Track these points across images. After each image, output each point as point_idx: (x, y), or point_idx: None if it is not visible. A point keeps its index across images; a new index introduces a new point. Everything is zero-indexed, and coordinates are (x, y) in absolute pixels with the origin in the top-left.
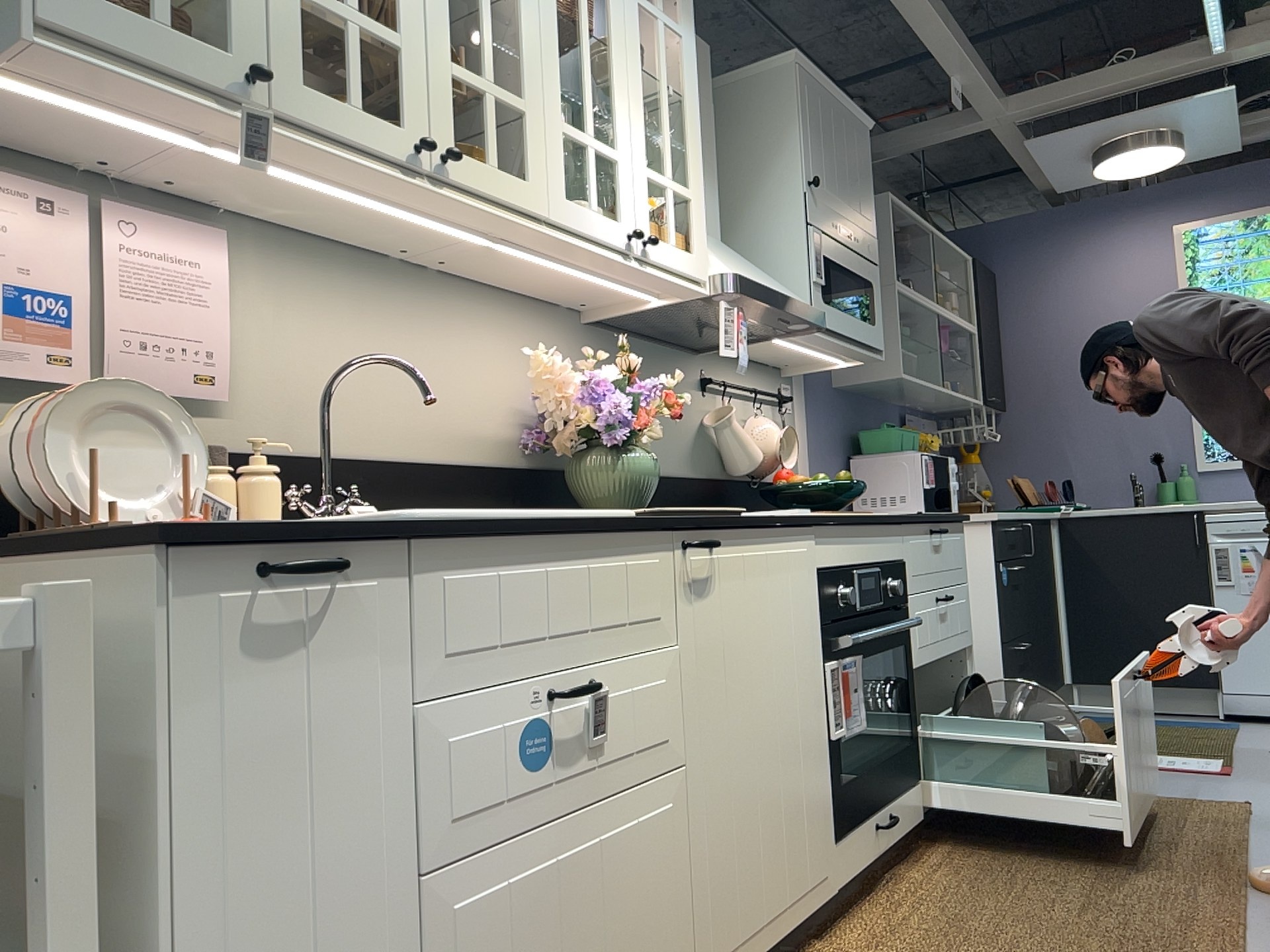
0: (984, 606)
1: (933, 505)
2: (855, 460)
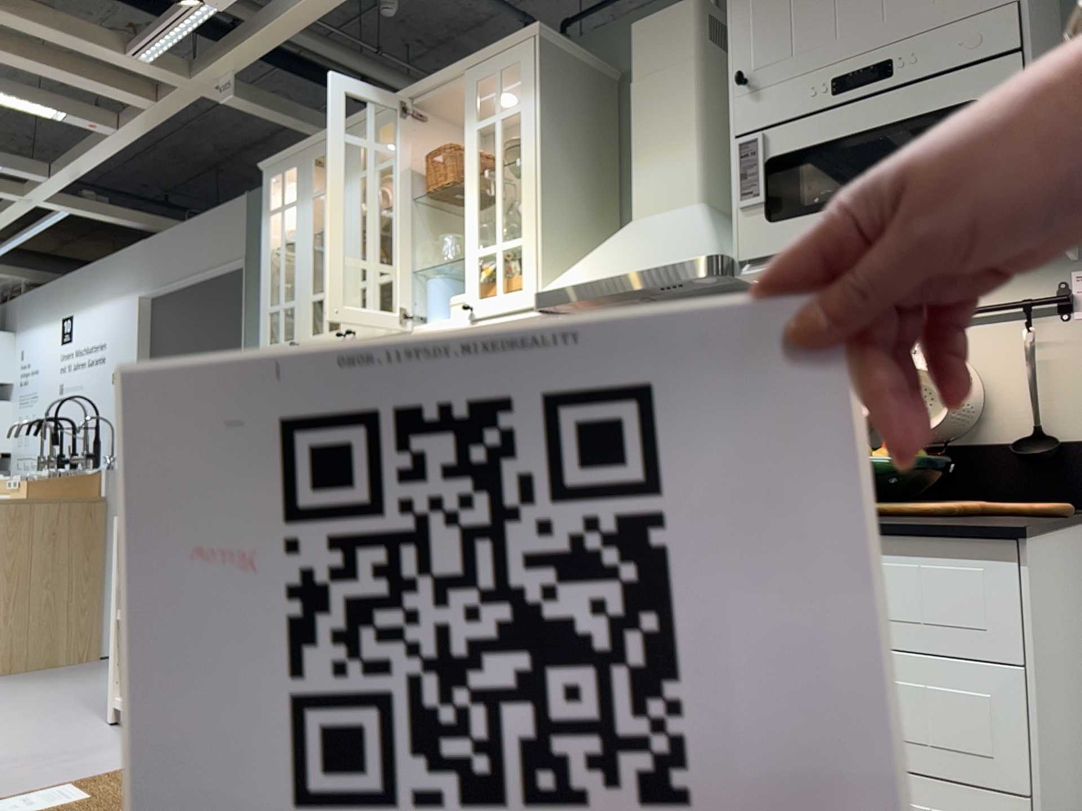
0: None
1: None
2: None
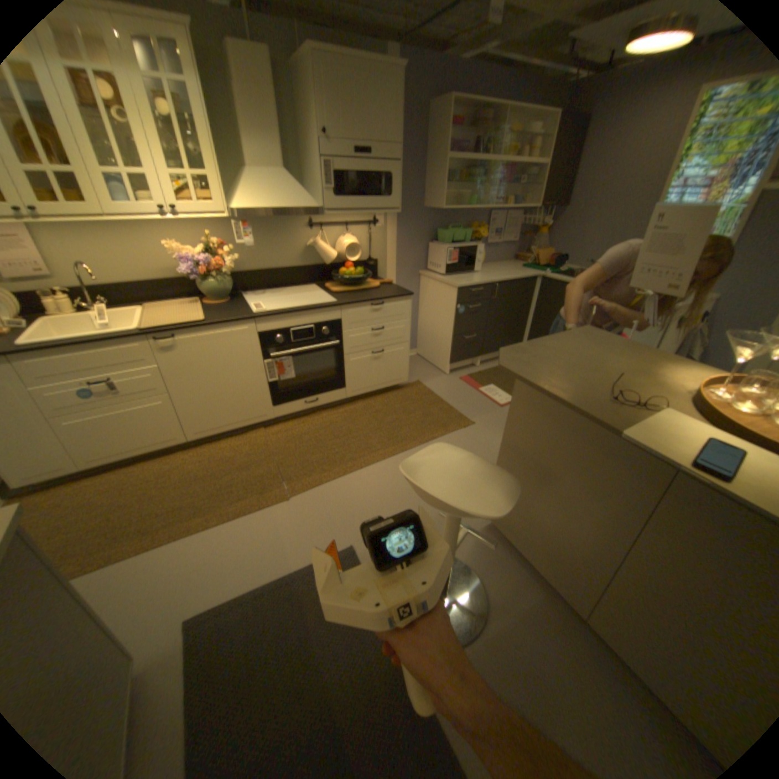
0: (450, 320)
1: (452, 271)
2: (434, 242)
